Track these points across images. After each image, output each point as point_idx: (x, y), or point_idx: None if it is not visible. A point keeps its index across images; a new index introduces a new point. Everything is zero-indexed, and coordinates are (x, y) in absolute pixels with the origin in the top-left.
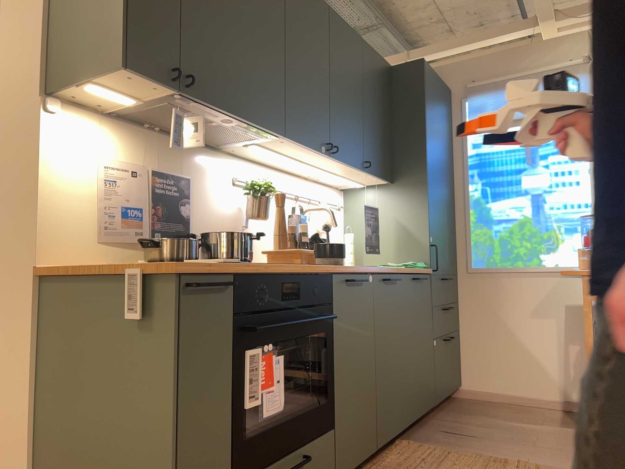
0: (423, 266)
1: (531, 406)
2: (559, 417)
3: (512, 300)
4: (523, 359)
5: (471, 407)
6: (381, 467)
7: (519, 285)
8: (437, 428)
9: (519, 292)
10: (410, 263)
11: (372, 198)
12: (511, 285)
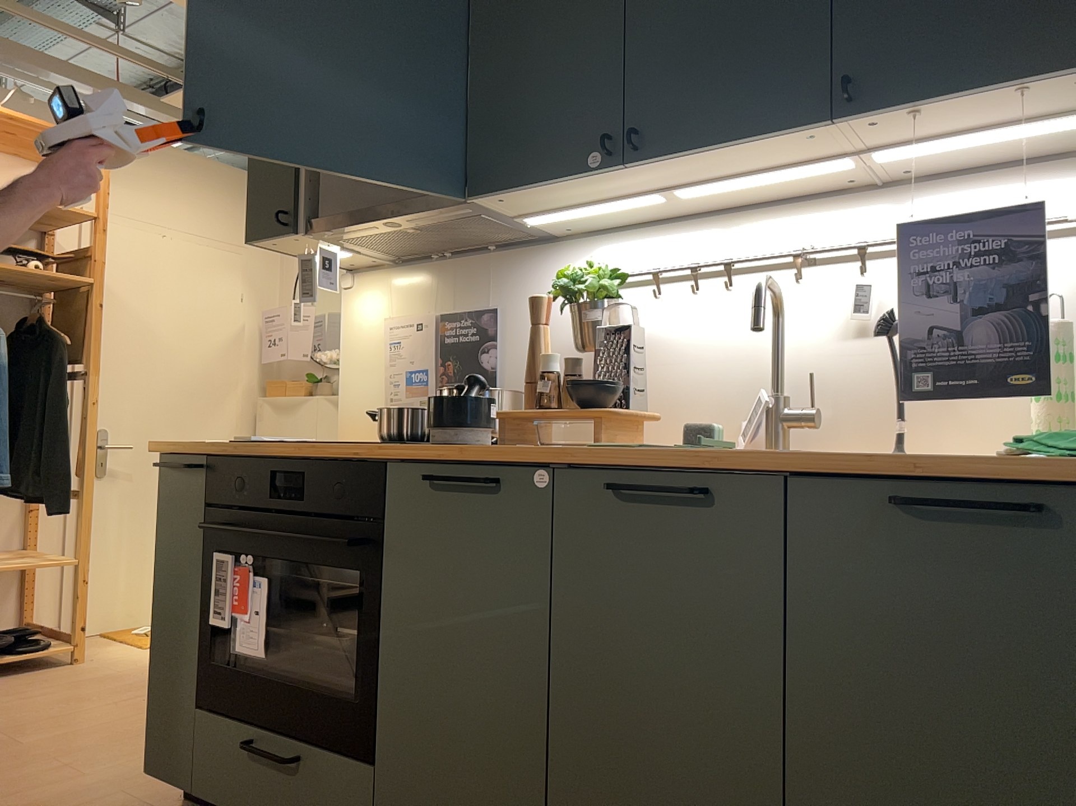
0: None
1: None
2: None
3: None
4: None
5: None
6: None
7: None
8: None
9: None
10: None
11: None
12: None
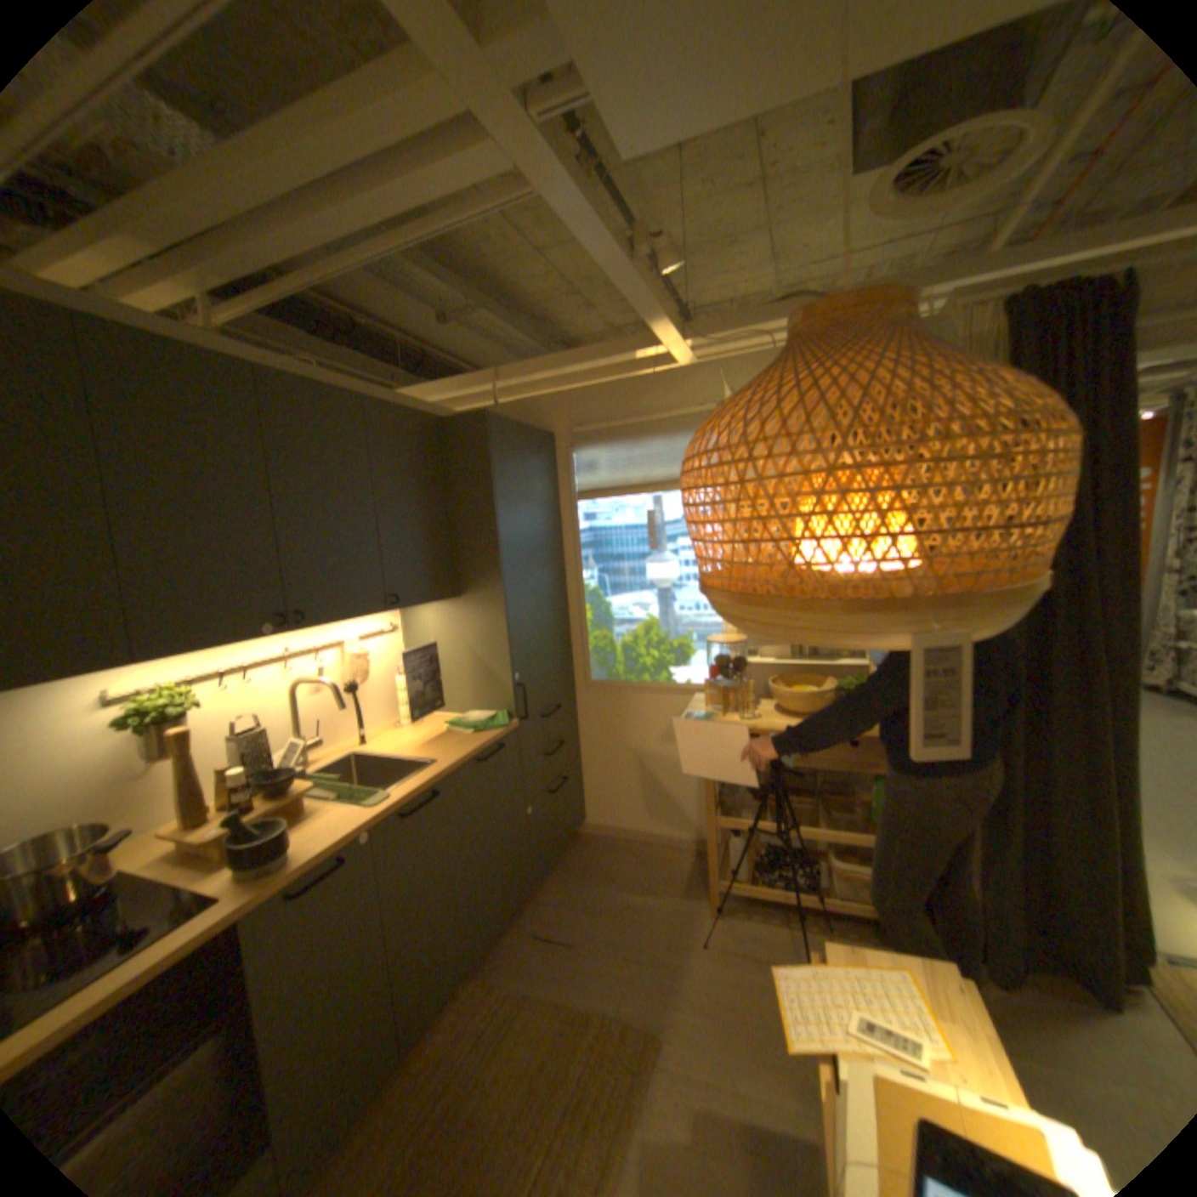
0: (499, 726)
1: (660, 849)
2: (687, 871)
3: (638, 722)
4: (652, 793)
5: (590, 860)
6: (408, 1078)
7: (646, 705)
8: (529, 929)
9: (646, 714)
10: (484, 719)
11: (436, 617)
12: (637, 704)
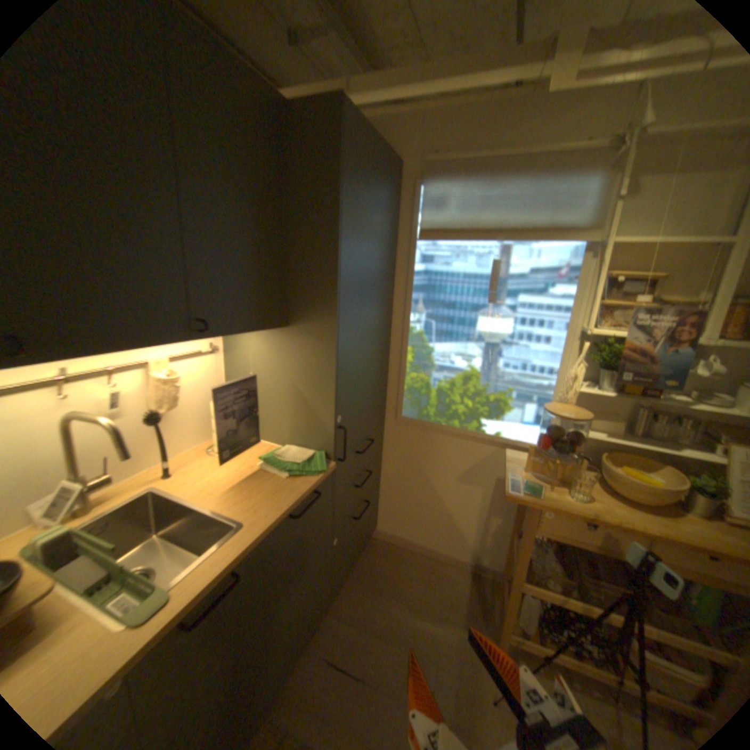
0: (318, 471)
1: (441, 565)
2: (466, 596)
3: (440, 460)
4: (441, 519)
5: (380, 568)
6: None
7: (451, 447)
8: (324, 650)
9: (450, 454)
10: (302, 460)
11: (261, 343)
12: (442, 445)
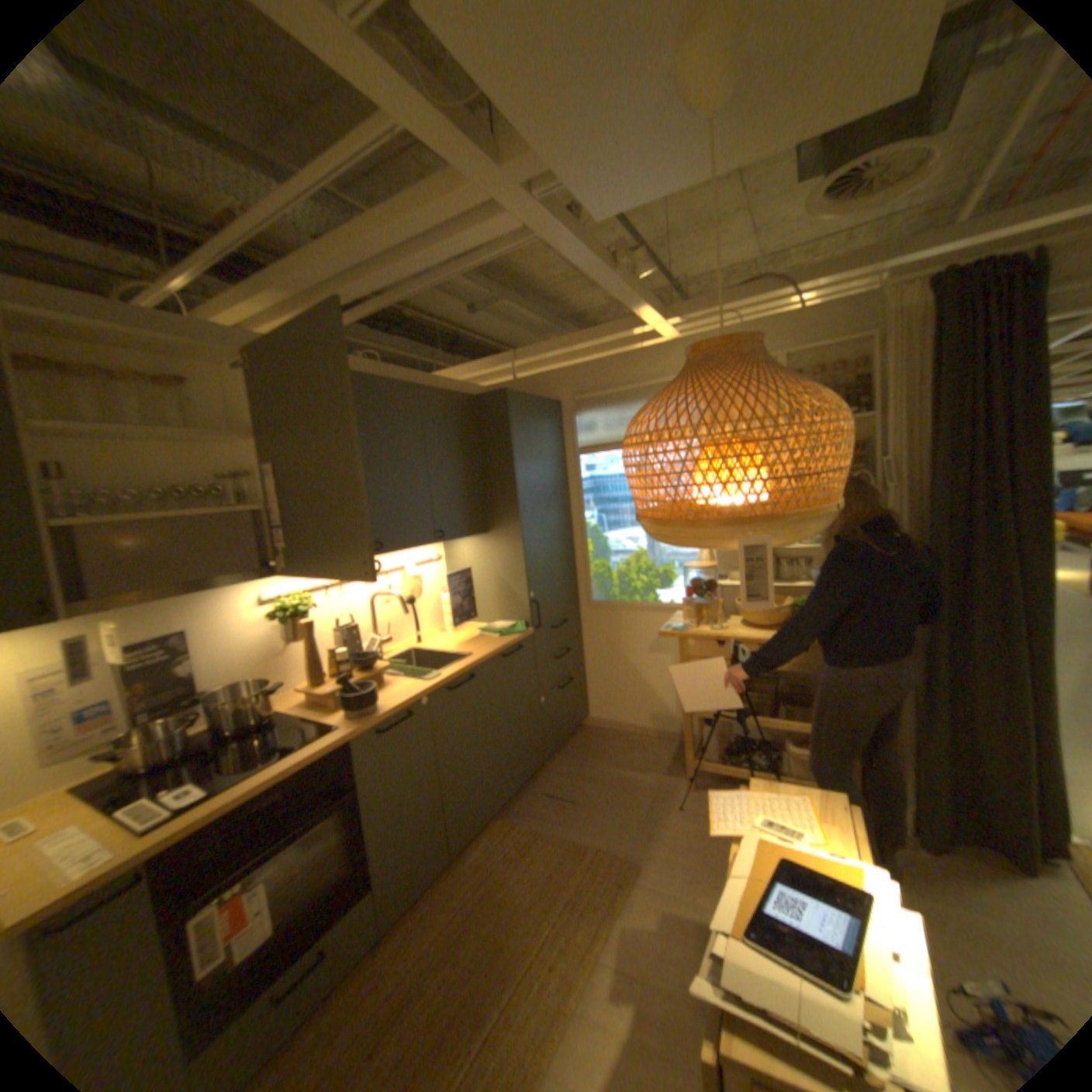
0: (518, 632)
1: (650, 739)
2: (670, 756)
3: (630, 635)
4: (642, 693)
5: (591, 745)
6: (455, 877)
7: (636, 621)
8: (542, 790)
9: (637, 628)
10: (507, 627)
11: (469, 549)
12: (629, 620)
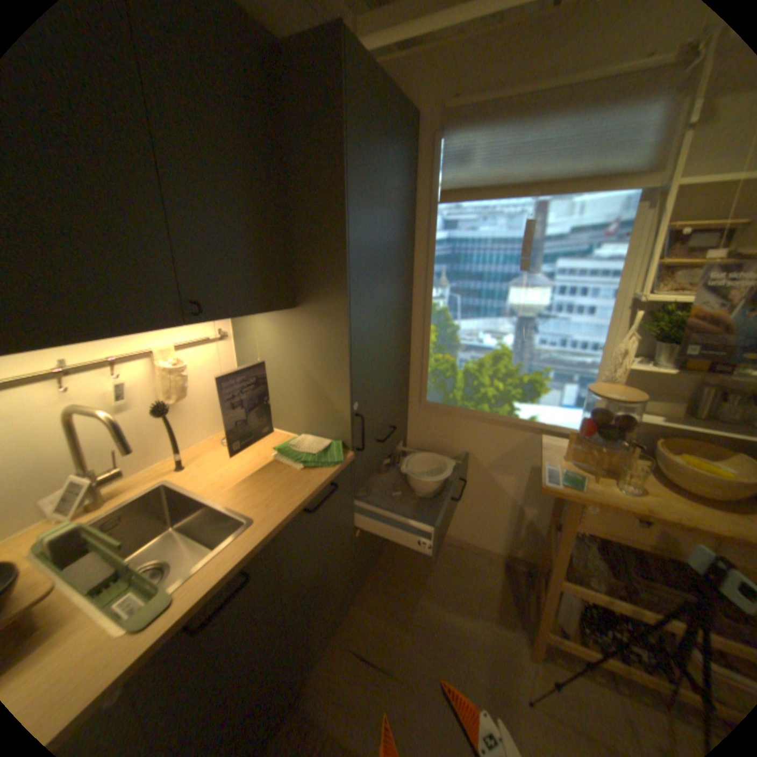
0: (334, 462)
1: (471, 555)
2: (499, 588)
3: (469, 447)
4: (471, 509)
5: (407, 558)
6: None
7: (480, 433)
8: (350, 641)
9: (479, 441)
10: (317, 451)
11: (269, 327)
12: (470, 431)
